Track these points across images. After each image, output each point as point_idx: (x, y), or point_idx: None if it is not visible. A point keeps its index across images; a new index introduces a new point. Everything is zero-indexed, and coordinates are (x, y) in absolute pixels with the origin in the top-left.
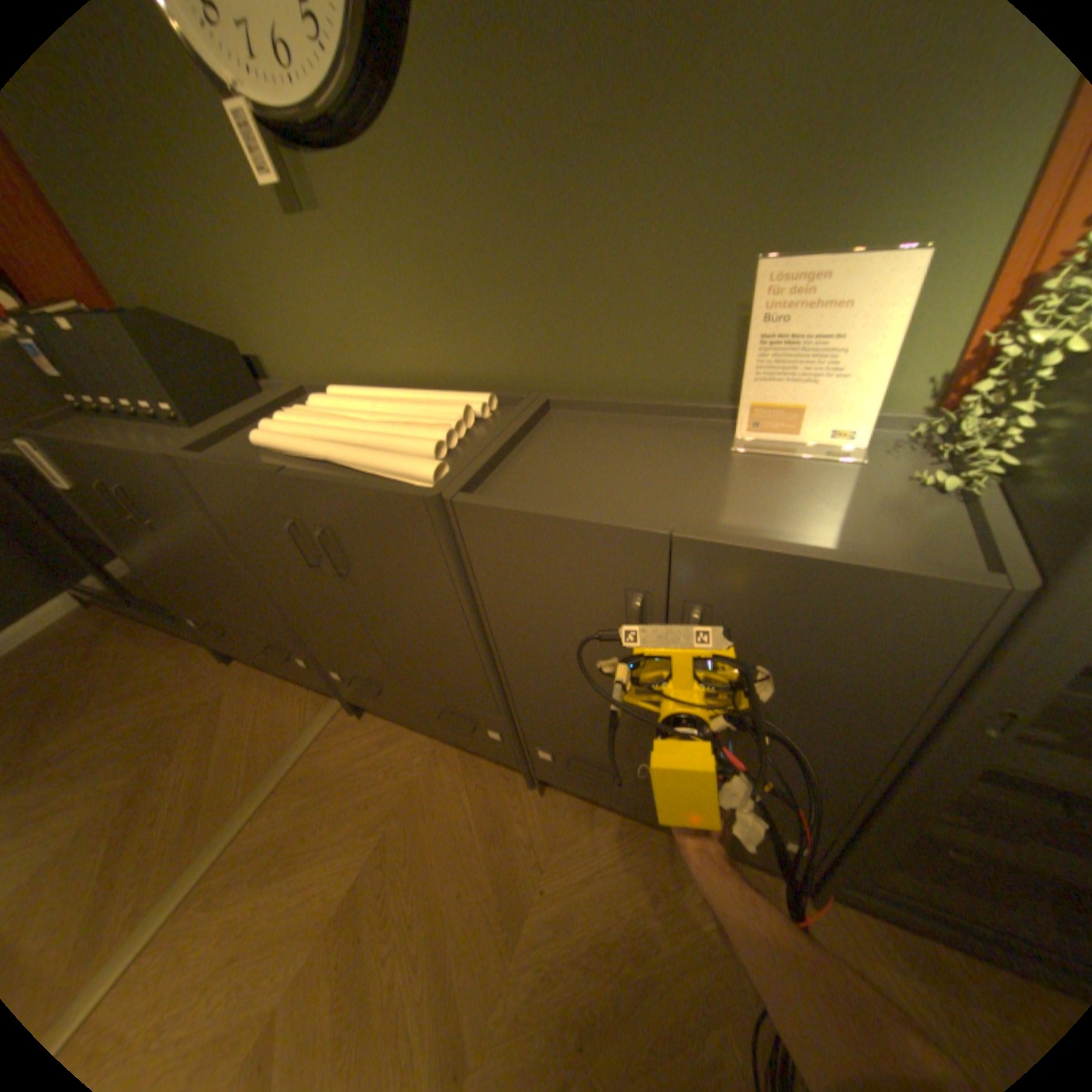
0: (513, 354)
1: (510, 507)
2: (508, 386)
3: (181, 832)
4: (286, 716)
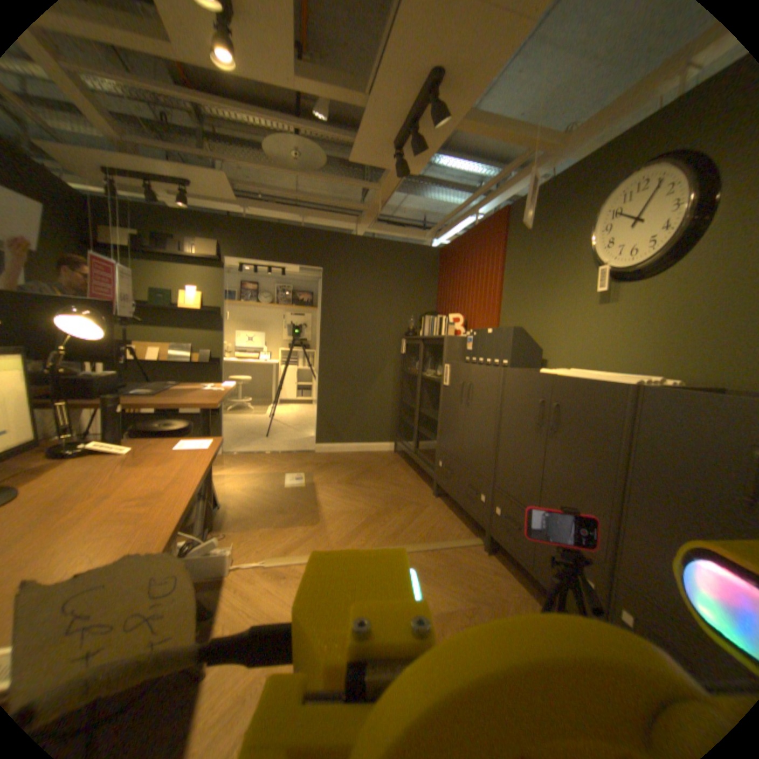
0: (708, 367)
1: (683, 390)
2: (698, 384)
3: (389, 534)
4: (451, 530)
